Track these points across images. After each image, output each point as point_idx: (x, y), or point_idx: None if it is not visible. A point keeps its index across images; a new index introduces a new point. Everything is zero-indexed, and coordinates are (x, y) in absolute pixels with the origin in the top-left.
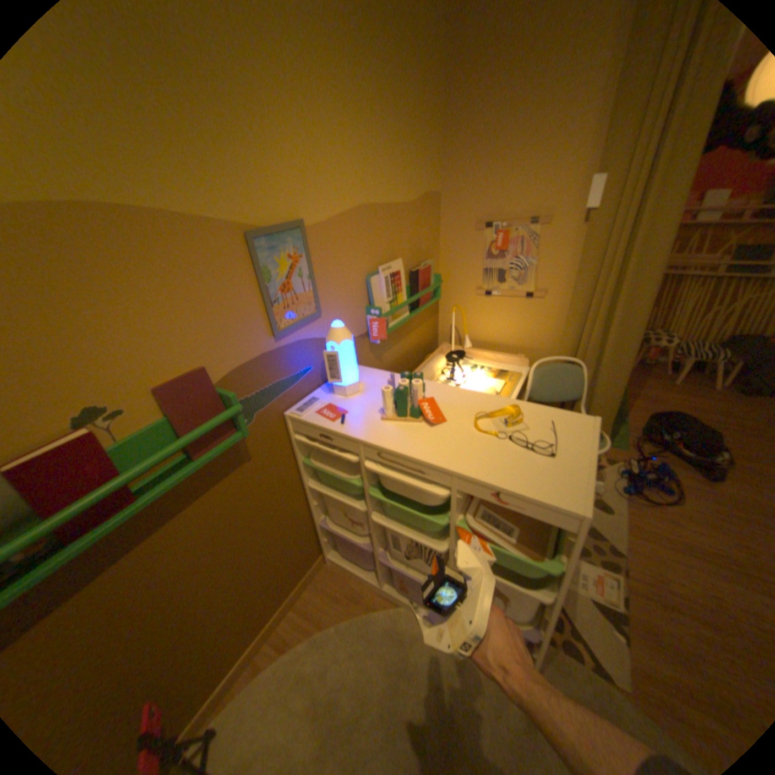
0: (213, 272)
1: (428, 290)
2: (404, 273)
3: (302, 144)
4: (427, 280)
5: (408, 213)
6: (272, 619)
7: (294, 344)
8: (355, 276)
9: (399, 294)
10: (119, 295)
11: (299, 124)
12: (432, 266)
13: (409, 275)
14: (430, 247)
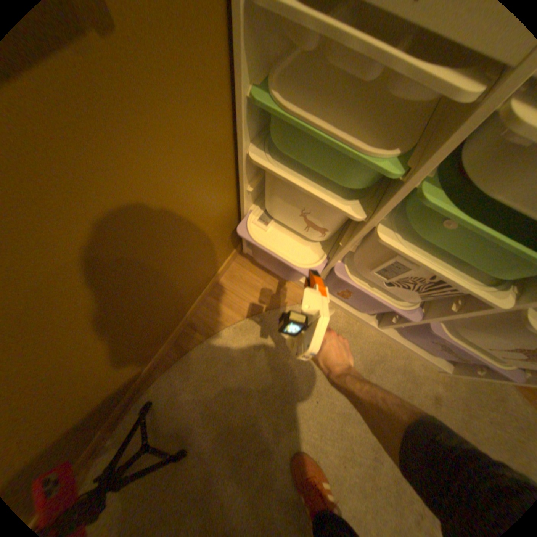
0: None
1: None
2: None
3: None
4: None
5: None
6: (191, 308)
7: None
8: None
9: None
10: None
11: None
12: None
13: None
14: None
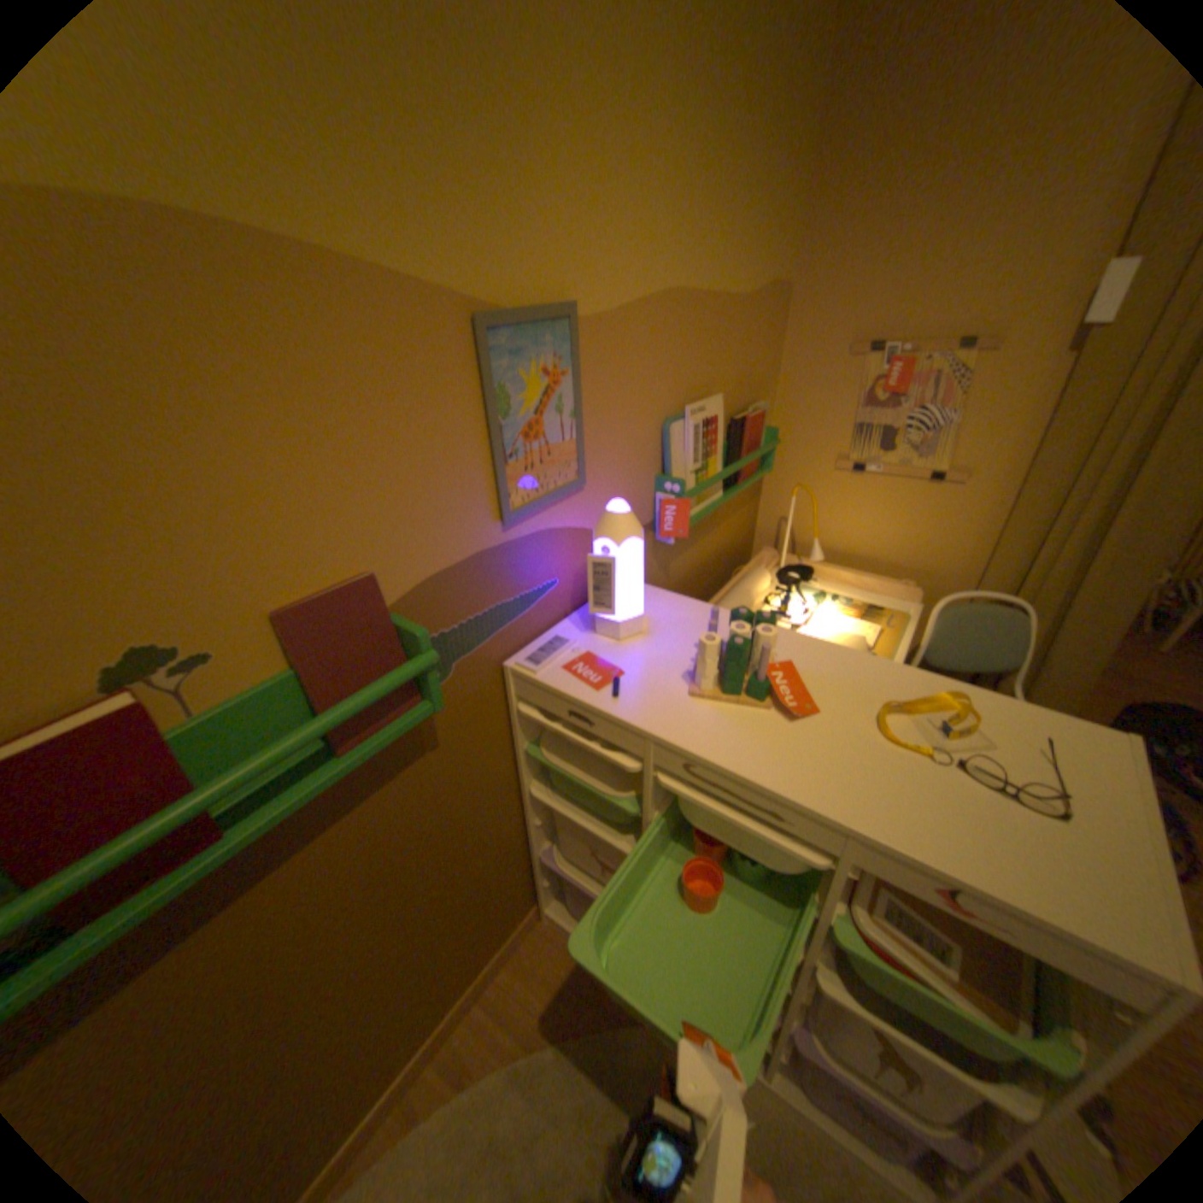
0: (407, 386)
1: (758, 455)
2: (721, 420)
3: (592, 151)
4: (758, 436)
5: (743, 312)
6: (444, 1023)
7: (535, 537)
8: (646, 419)
9: (712, 457)
10: (218, 418)
11: (591, 110)
12: (766, 413)
13: (728, 424)
14: (765, 378)
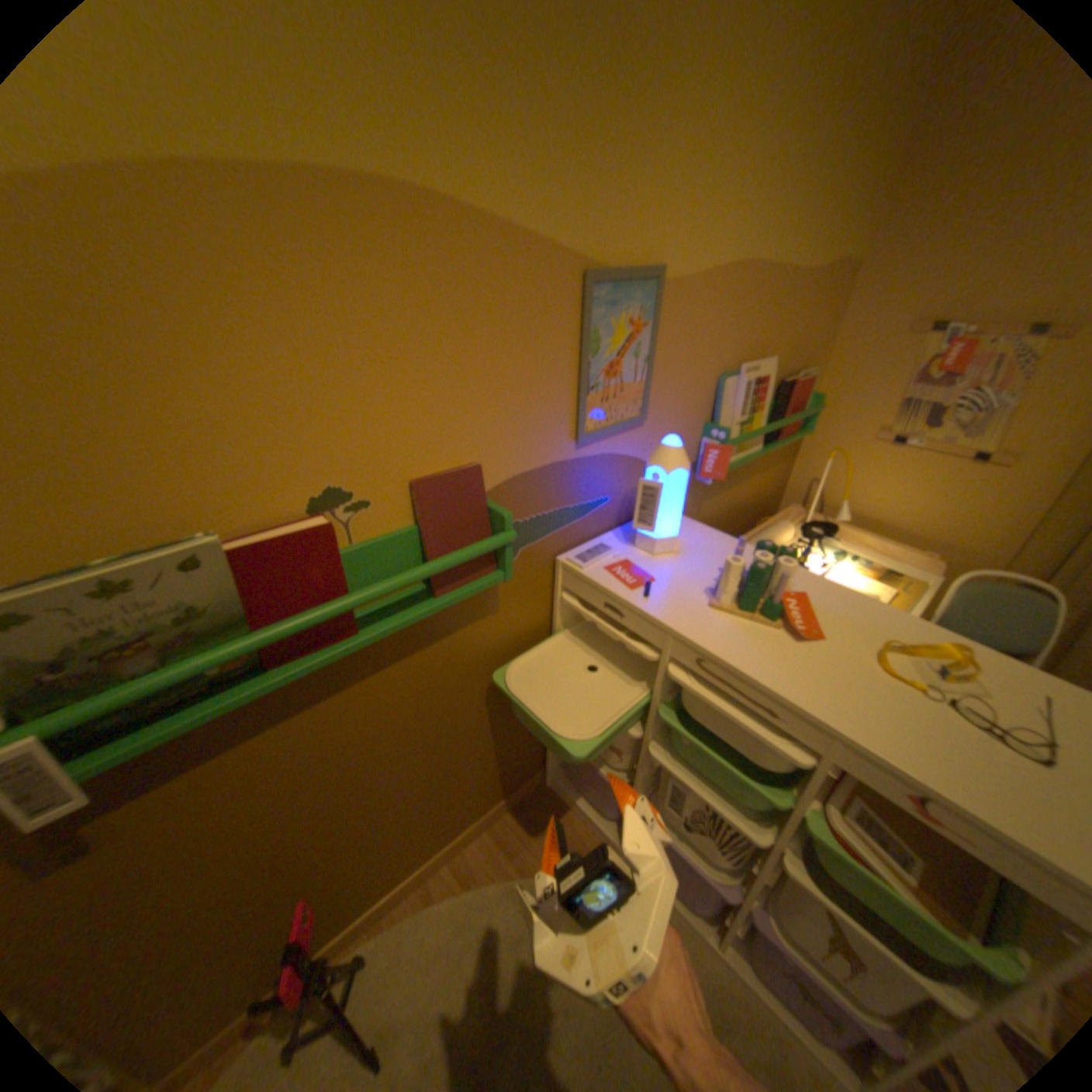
0: (529, 322)
1: (802, 415)
2: (773, 380)
3: (702, 138)
4: (805, 399)
5: (810, 284)
6: (461, 837)
7: (599, 457)
8: (706, 371)
9: (759, 412)
10: (407, 332)
11: (708, 103)
12: (816, 379)
13: (778, 385)
14: (821, 346)
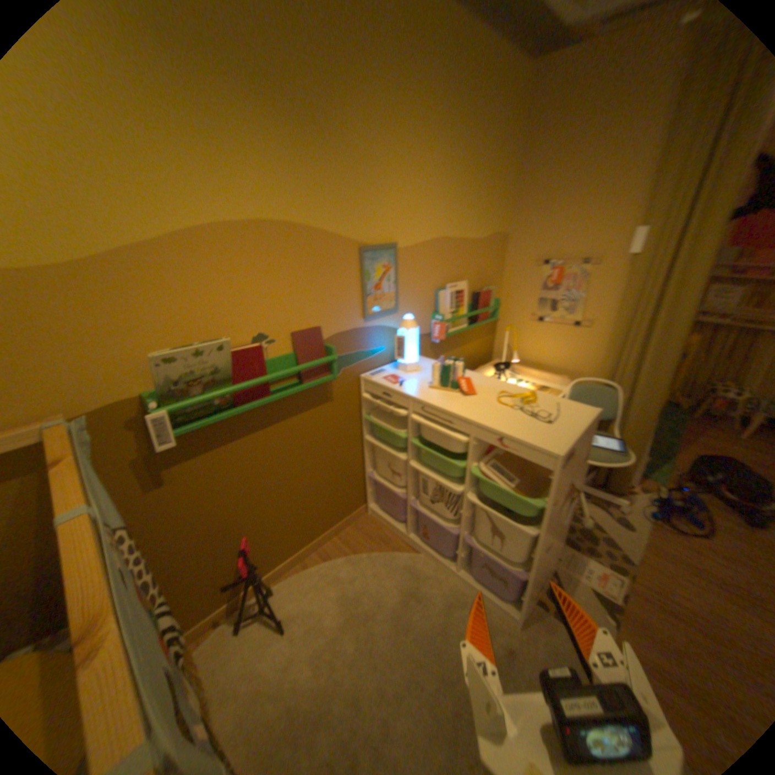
0: (335, 269)
1: (485, 310)
2: (466, 293)
3: (403, 195)
4: (486, 302)
5: (477, 247)
6: (321, 537)
7: (375, 328)
8: (426, 288)
9: (459, 308)
10: (287, 274)
11: (403, 183)
12: (492, 292)
13: (471, 295)
14: (493, 276)
